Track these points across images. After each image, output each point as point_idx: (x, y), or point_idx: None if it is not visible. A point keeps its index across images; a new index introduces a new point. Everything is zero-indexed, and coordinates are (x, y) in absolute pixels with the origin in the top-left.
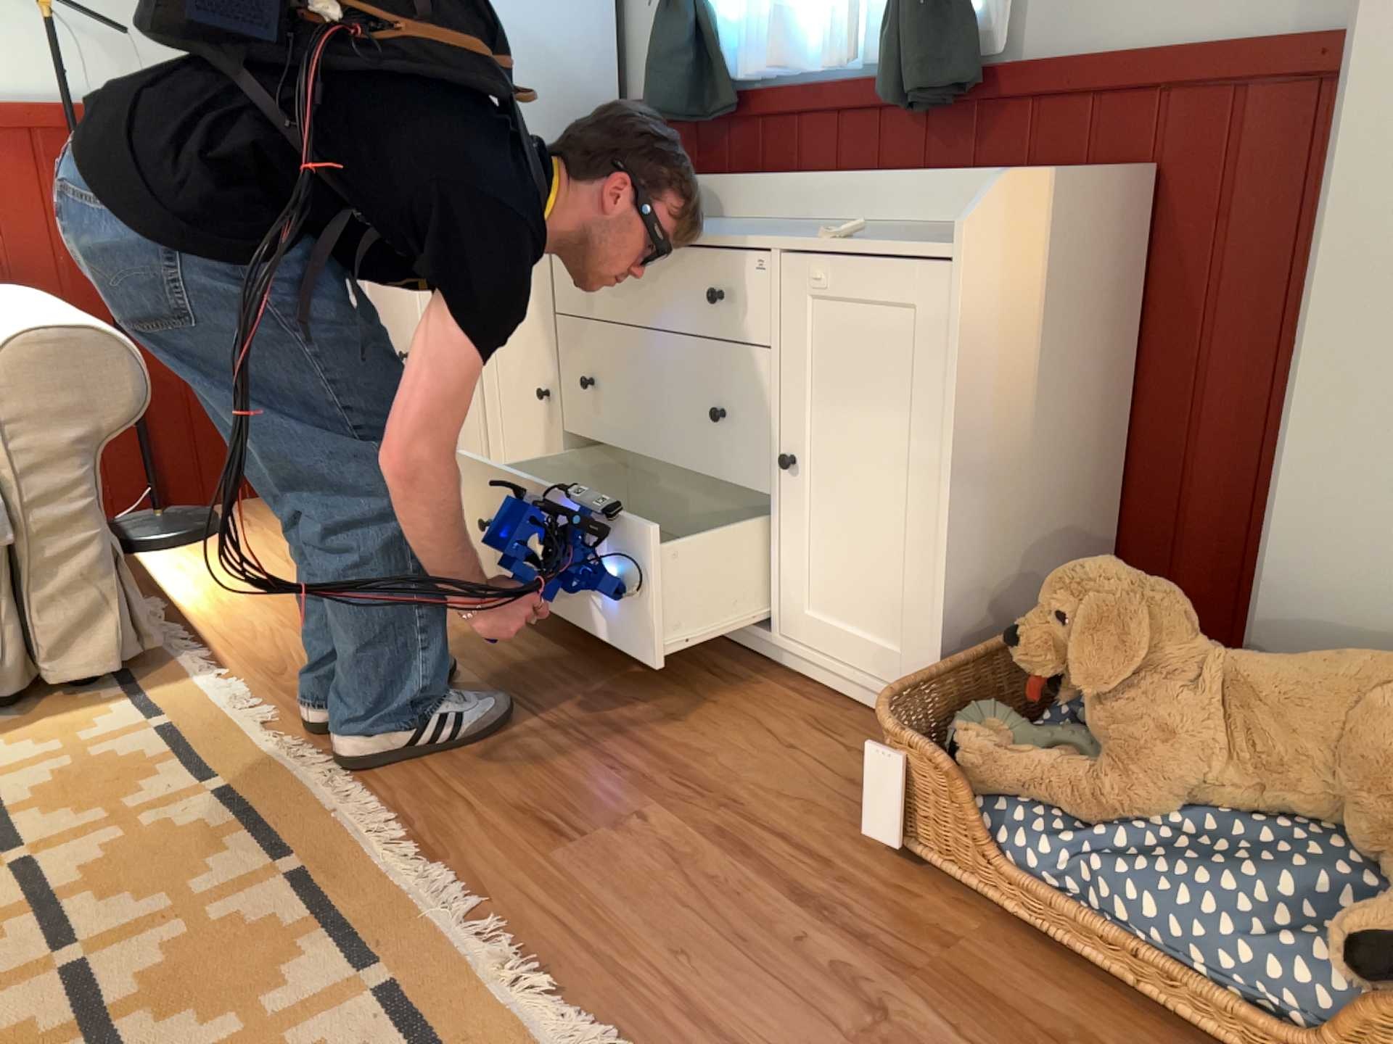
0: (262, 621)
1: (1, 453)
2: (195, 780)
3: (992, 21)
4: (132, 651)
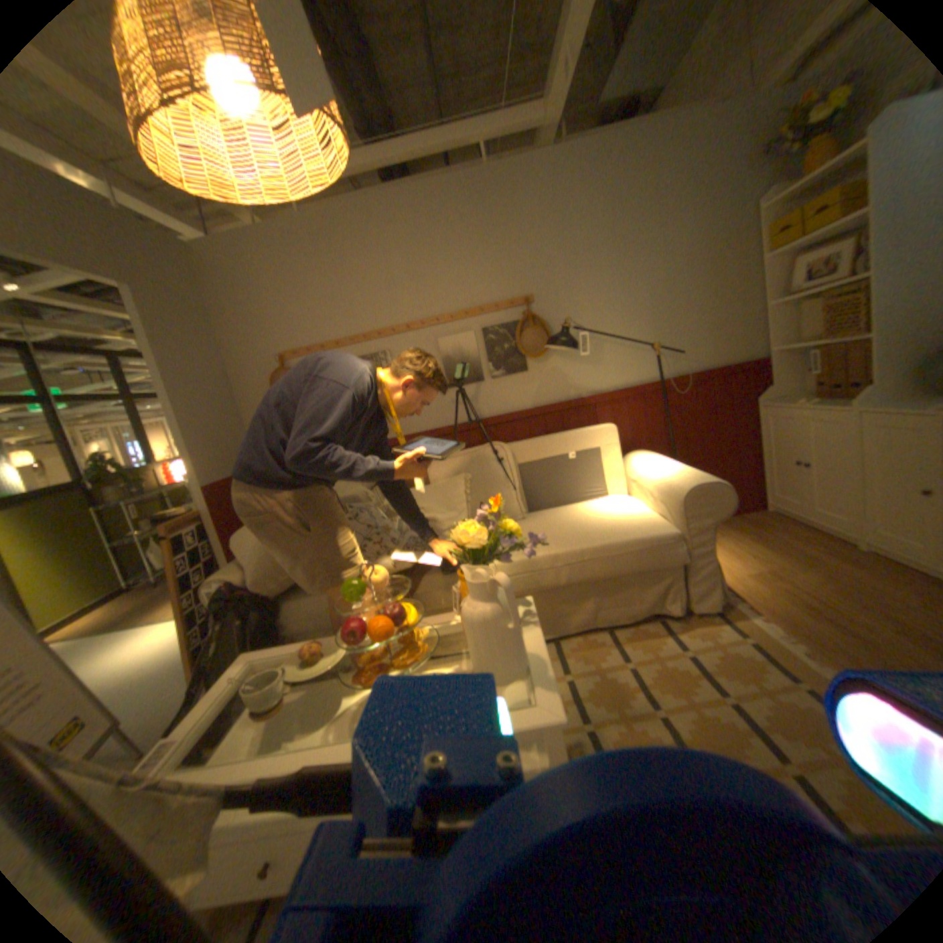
0: (762, 590)
1: (682, 528)
2: (790, 681)
3: None
4: (723, 604)
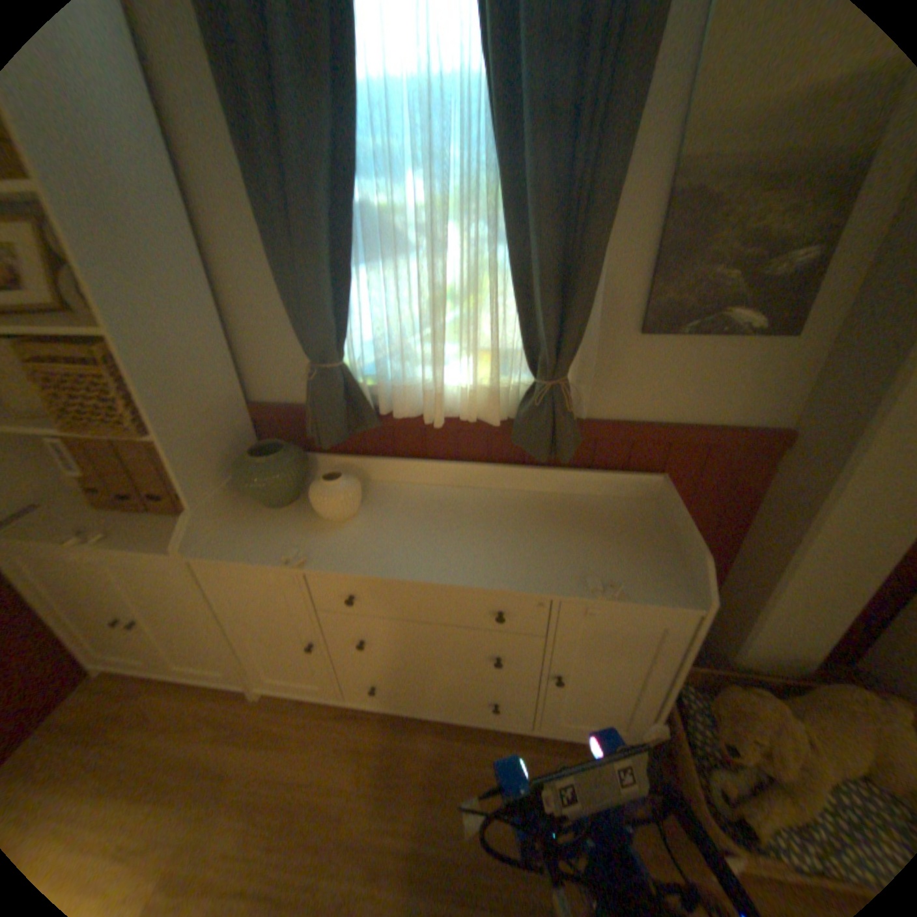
0: None
1: None
2: None
3: (577, 398)
4: None
